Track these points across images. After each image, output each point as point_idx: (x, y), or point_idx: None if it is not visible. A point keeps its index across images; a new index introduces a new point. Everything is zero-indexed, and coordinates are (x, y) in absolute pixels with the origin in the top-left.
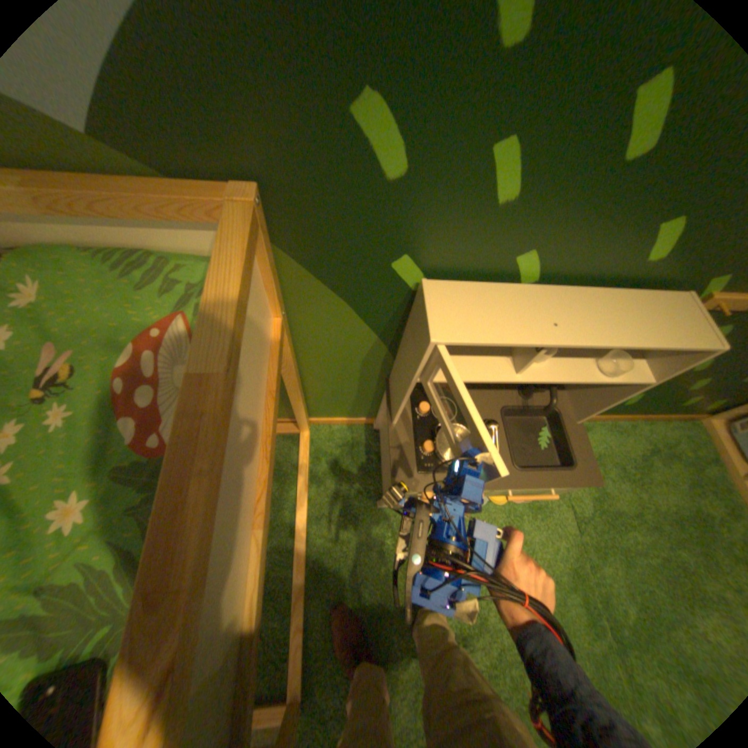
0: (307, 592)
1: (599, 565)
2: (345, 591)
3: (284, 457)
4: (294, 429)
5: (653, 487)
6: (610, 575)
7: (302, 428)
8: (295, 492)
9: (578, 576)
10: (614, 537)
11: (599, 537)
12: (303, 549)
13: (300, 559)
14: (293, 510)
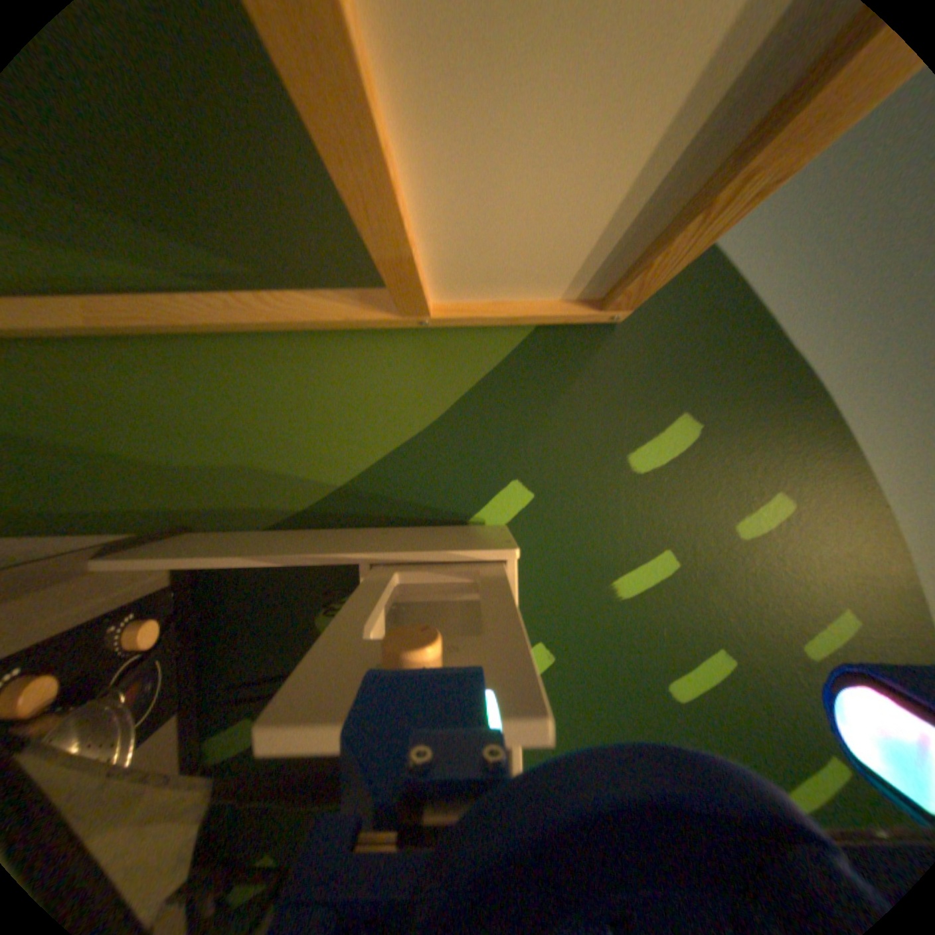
0: None
1: None
2: None
3: None
4: None
5: None
6: None
7: None
8: None
9: None
10: None
11: None
12: None
13: None
14: None
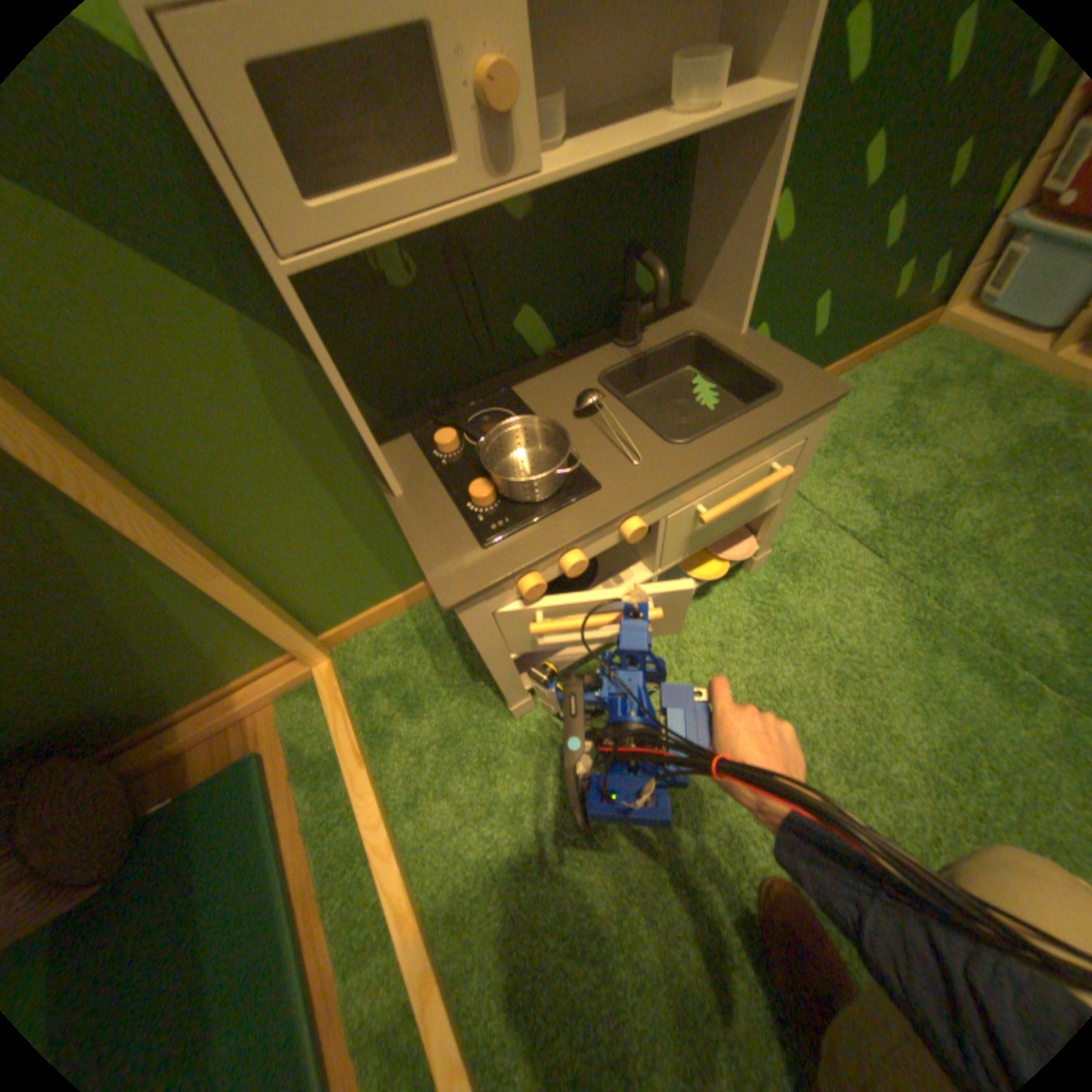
0: (446, 968)
1: (947, 587)
2: (526, 914)
3: (300, 729)
4: (299, 668)
5: (938, 434)
6: (975, 591)
7: (310, 657)
8: (343, 779)
9: (926, 623)
10: (936, 533)
11: (914, 546)
12: (398, 879)
13: (399, 906)
14: (353, 815)
